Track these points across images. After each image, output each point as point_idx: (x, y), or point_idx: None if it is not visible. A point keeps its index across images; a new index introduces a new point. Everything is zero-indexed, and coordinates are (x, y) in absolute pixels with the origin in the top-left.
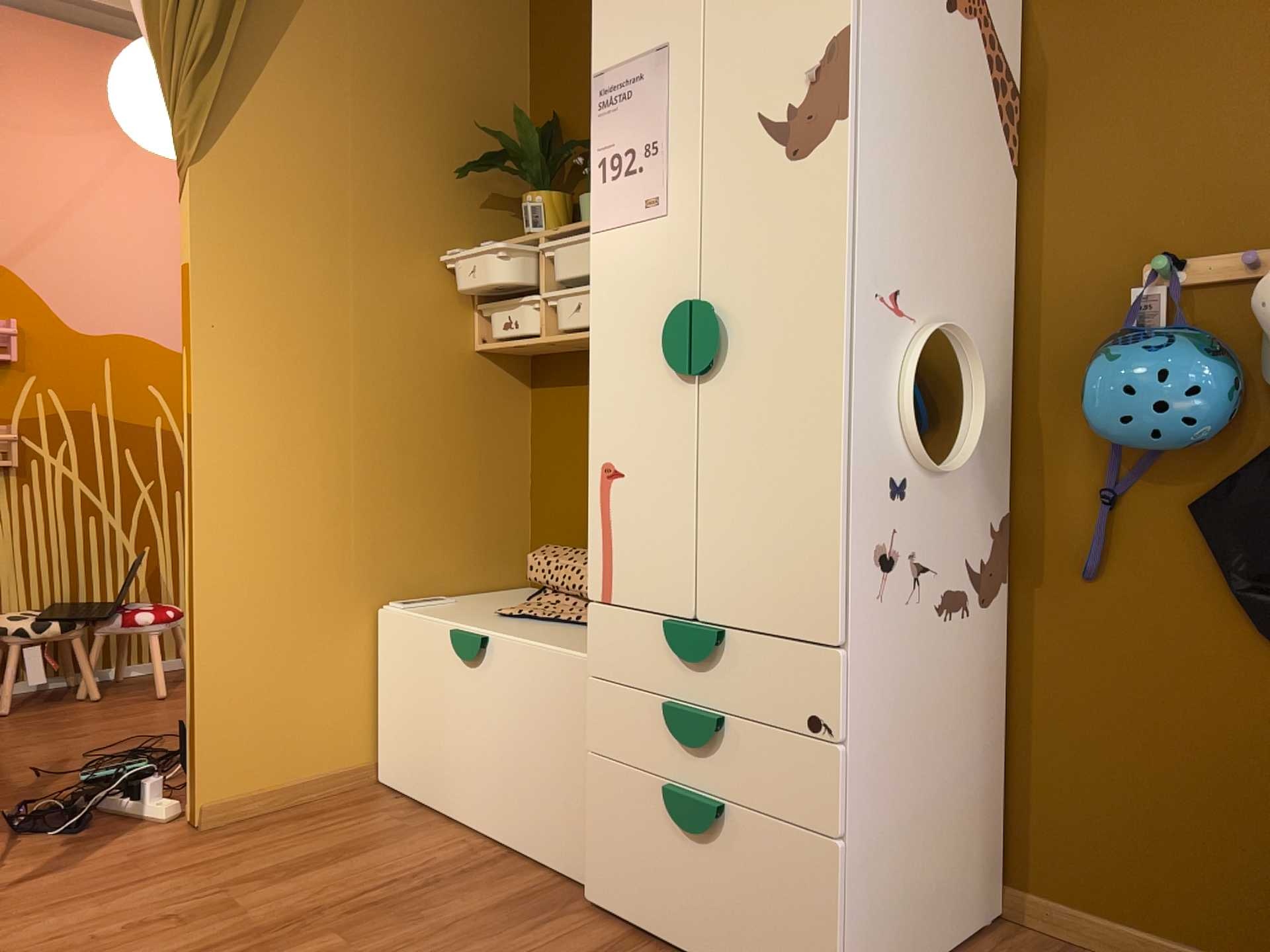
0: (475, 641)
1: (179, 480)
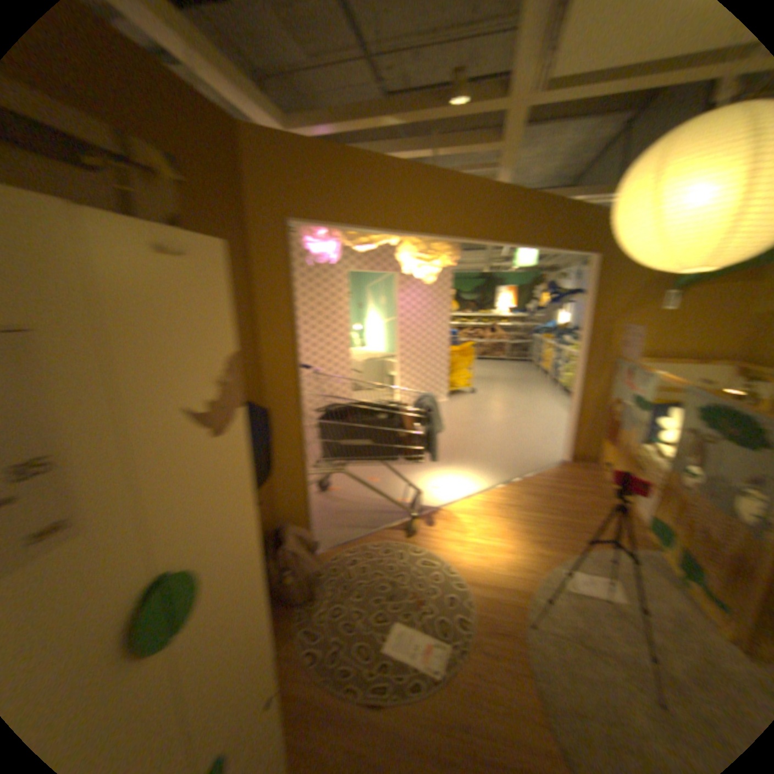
0: None
1: None
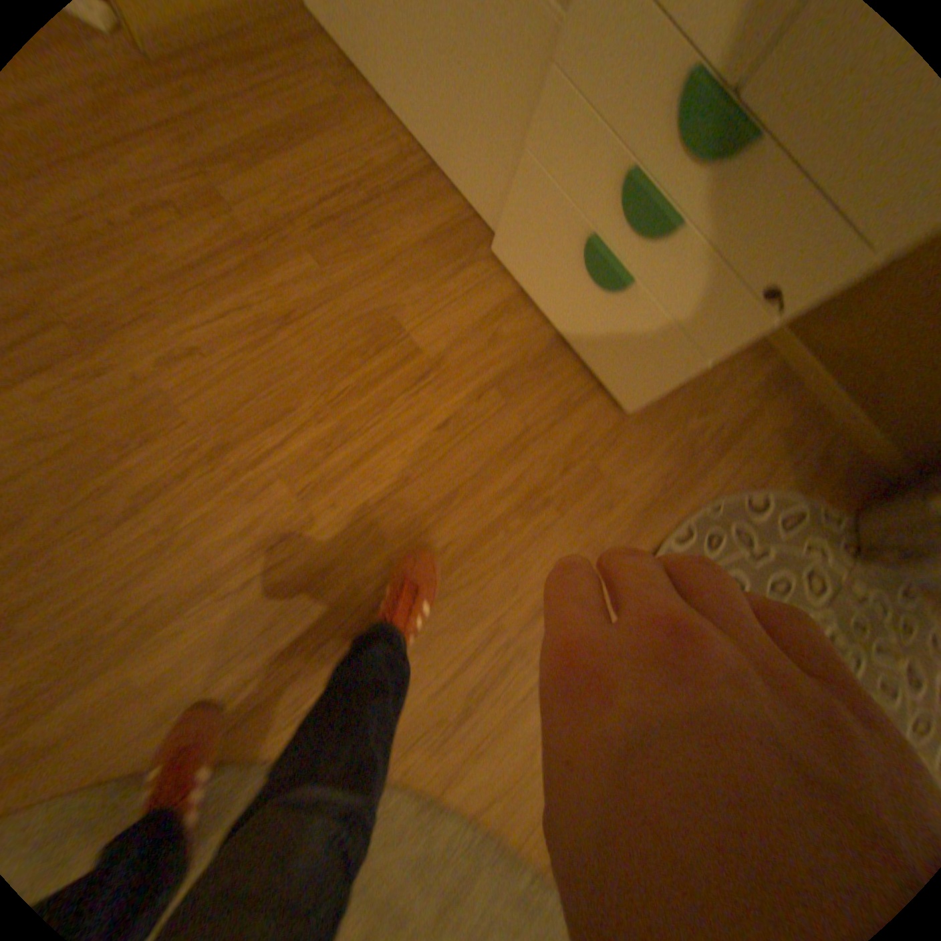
0: None
1: None
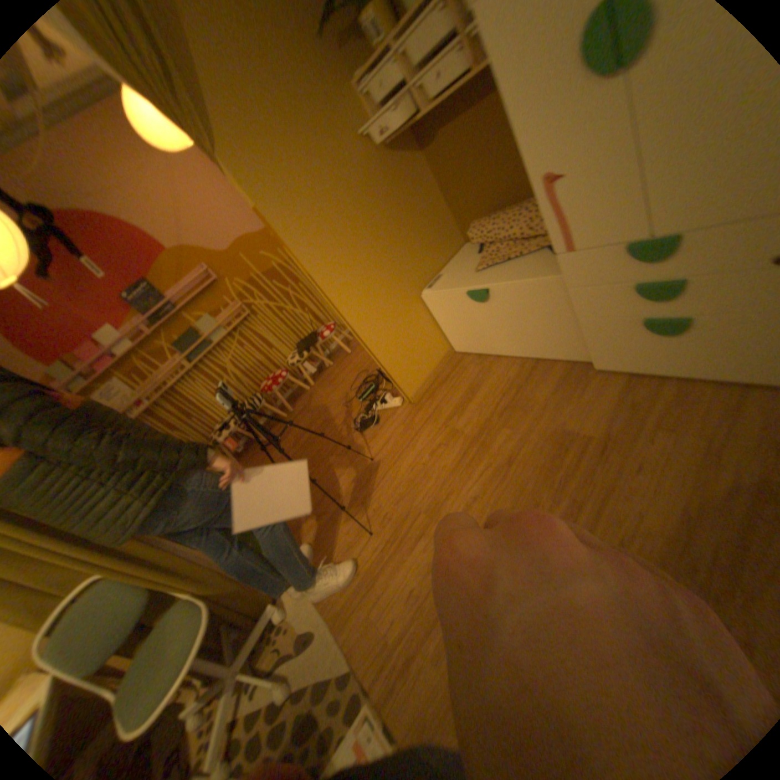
0: (484, 291)
1: (295, 278)
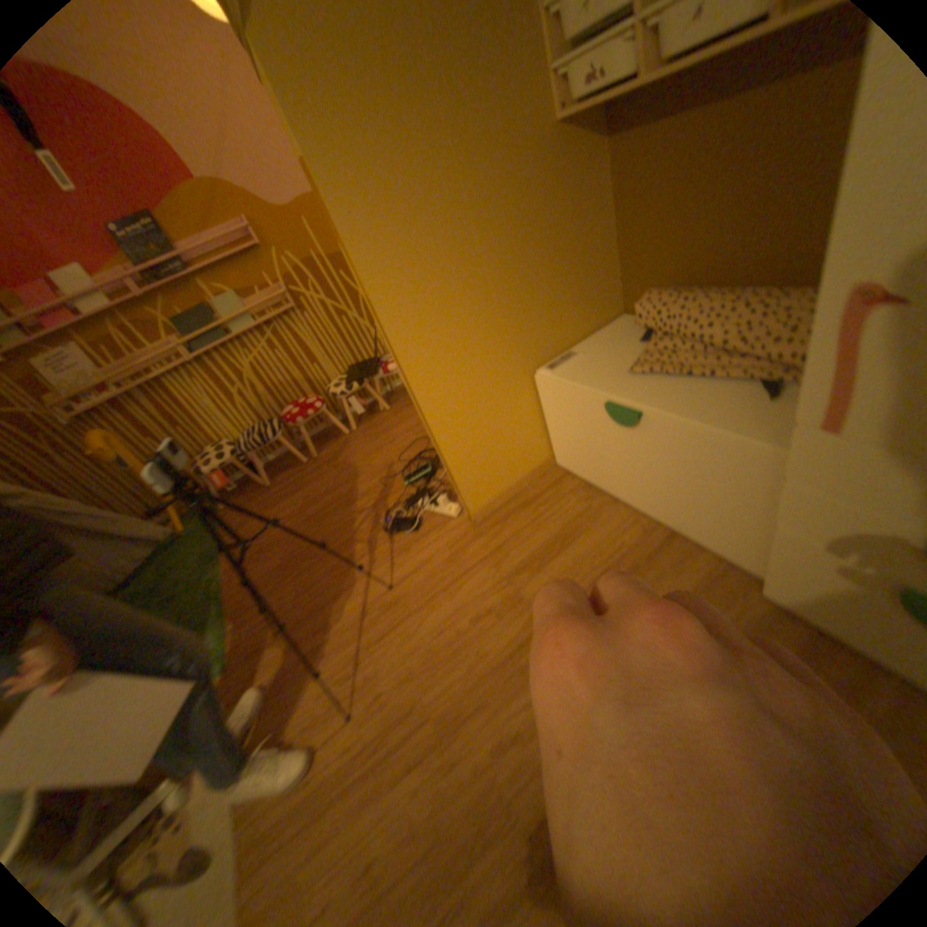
0: (633, 415)
1: None
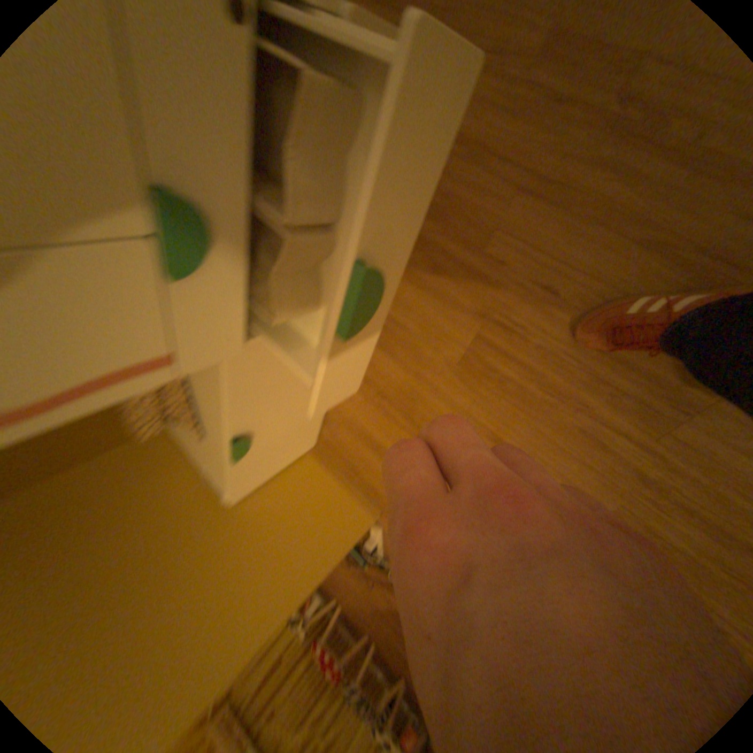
0: (237, 445)
1: None
